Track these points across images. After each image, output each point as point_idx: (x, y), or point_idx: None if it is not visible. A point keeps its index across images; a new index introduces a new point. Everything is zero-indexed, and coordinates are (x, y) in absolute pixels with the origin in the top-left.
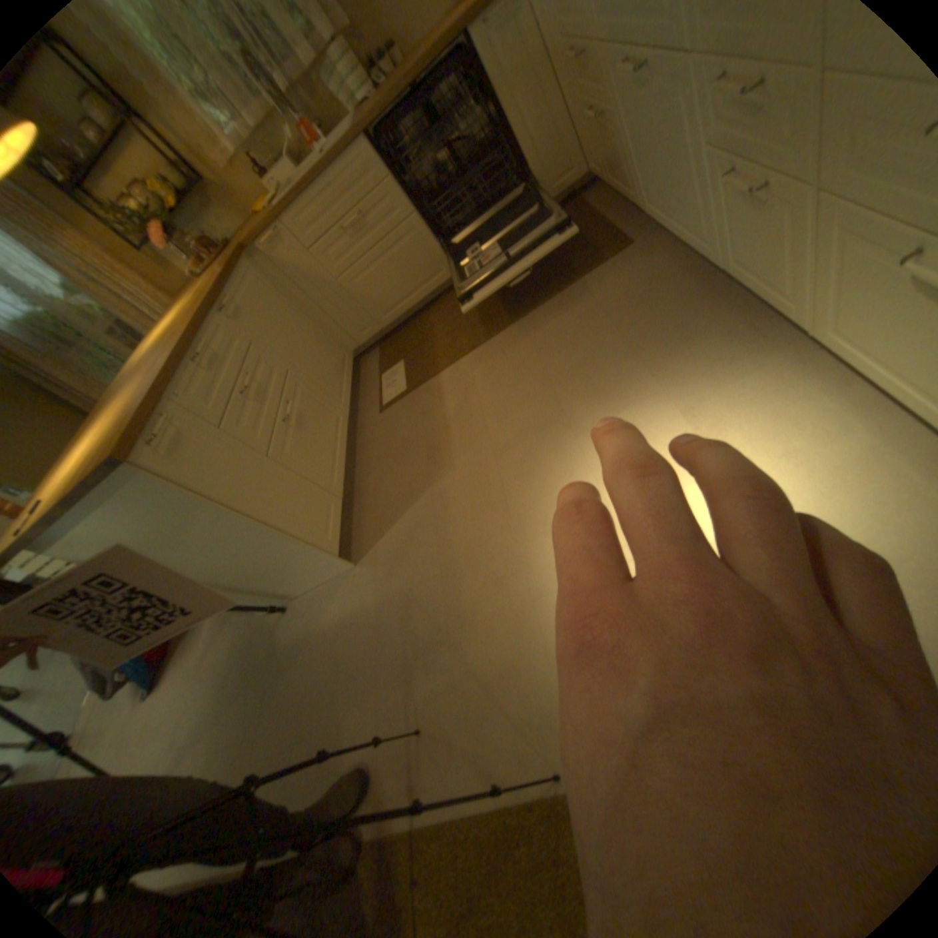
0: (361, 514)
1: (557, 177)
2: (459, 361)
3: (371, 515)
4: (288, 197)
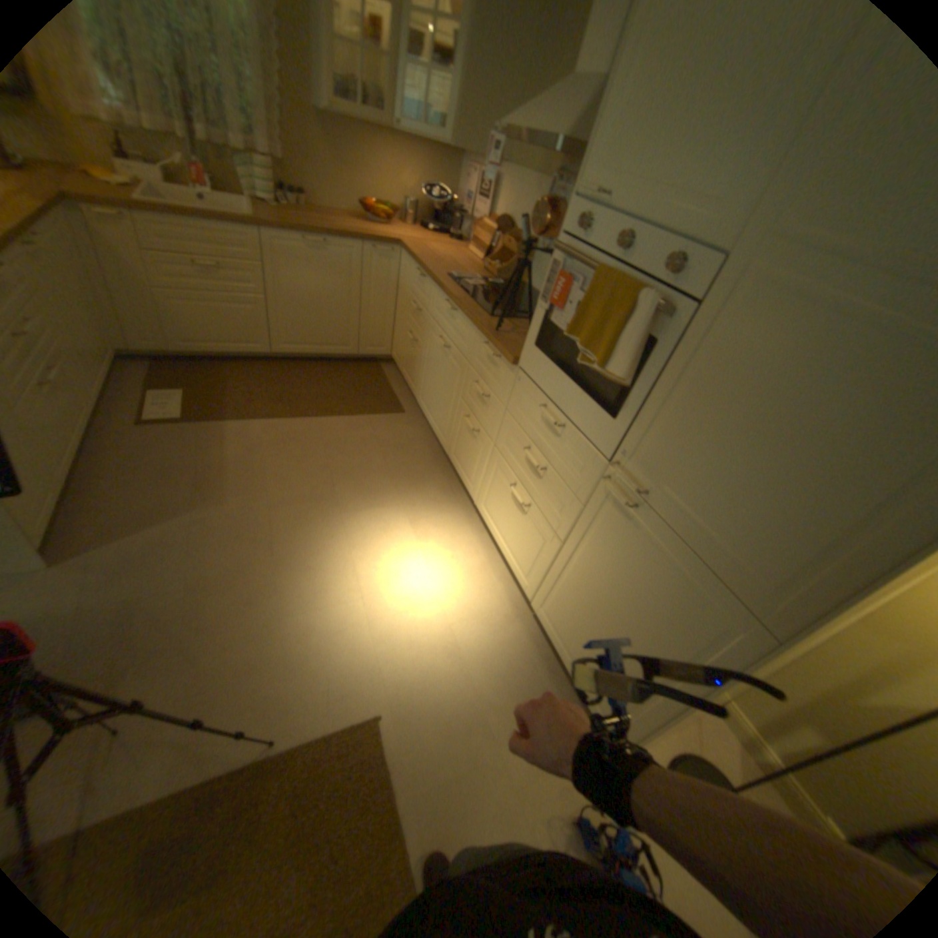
0: (72, 516)
1: (371, 347)
2: (248, 422)
3: (89, 520)
4: (158, 209)
